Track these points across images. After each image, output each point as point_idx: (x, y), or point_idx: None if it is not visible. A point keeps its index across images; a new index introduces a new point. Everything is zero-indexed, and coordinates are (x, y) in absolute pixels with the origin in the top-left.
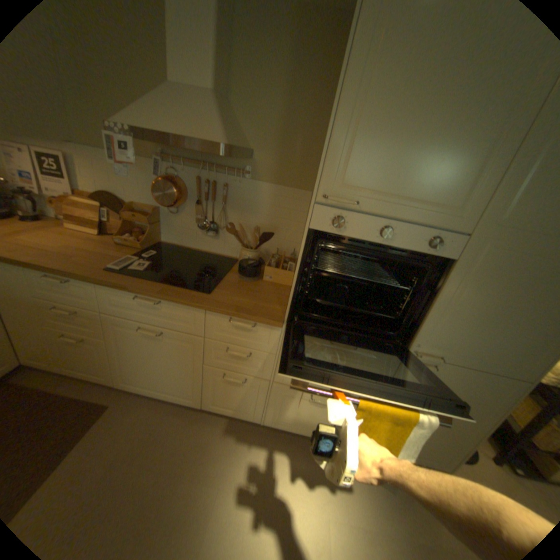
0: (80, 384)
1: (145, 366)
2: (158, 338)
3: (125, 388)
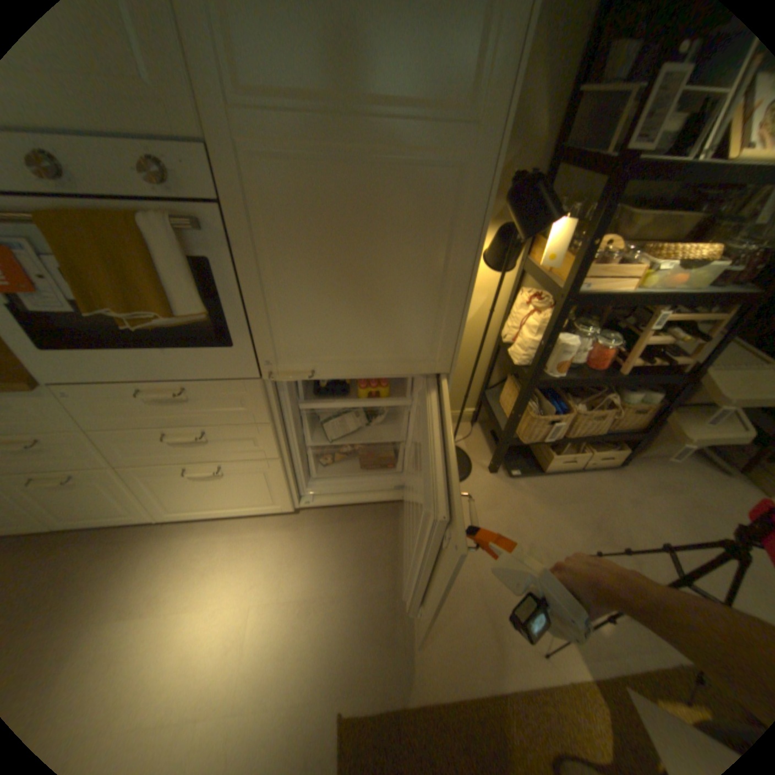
0: None
1: None
2: None
3: None
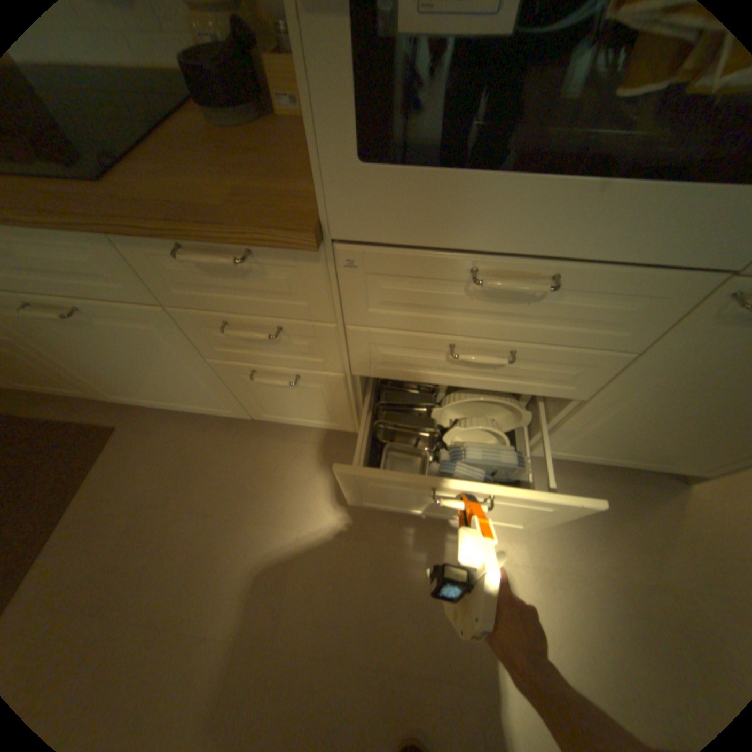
0: (66, 397)
1: (113, 369)
2: (81, 318)
3: (121, 400)
